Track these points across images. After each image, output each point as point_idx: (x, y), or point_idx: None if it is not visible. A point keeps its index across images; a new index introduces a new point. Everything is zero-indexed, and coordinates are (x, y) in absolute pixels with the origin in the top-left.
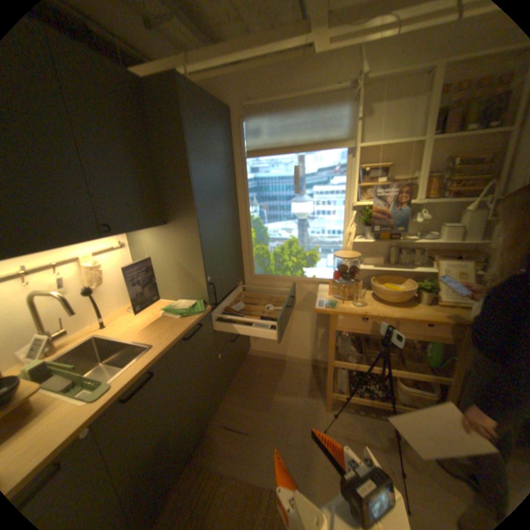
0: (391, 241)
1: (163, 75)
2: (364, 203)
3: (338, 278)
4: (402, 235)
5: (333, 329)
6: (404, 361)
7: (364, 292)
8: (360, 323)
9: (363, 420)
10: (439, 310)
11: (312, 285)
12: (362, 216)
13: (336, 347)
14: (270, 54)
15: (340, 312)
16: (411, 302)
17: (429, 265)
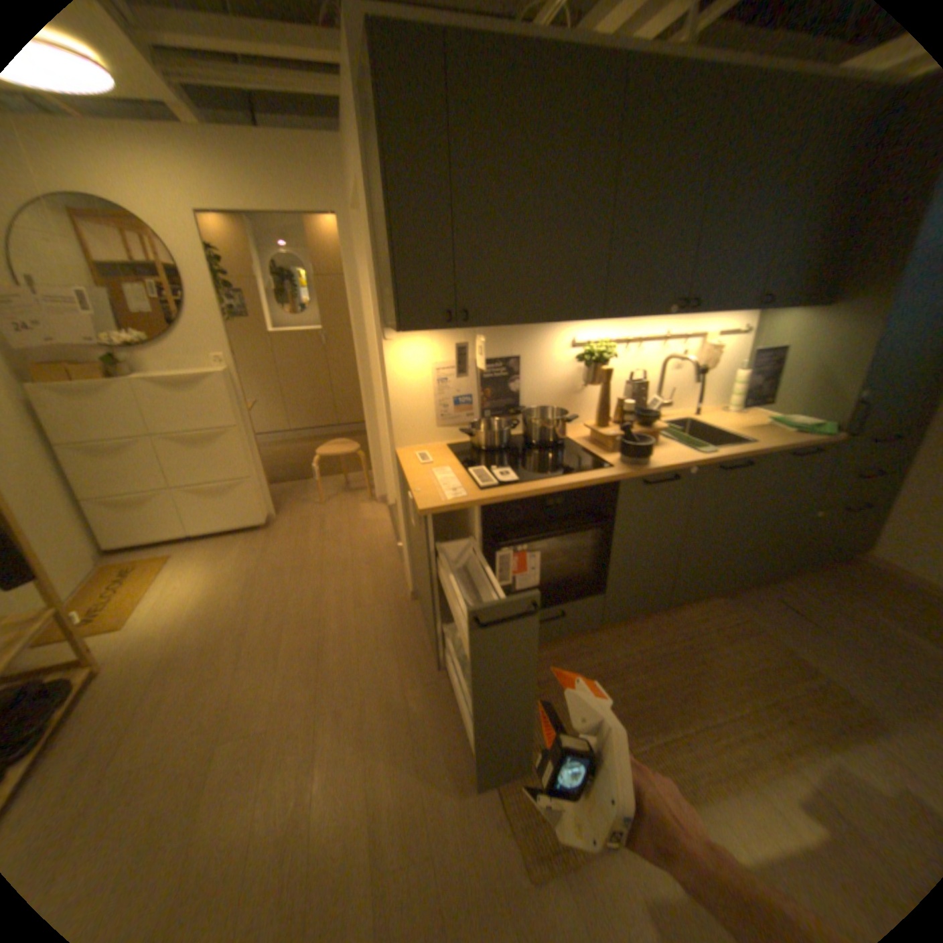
0: None
1: None
2: None
3: None
4: None
5: None
6: None
7: None
8: None
9: None
10: None
11: None
12: None
13: None
14: None
15: None
16: None
17: None
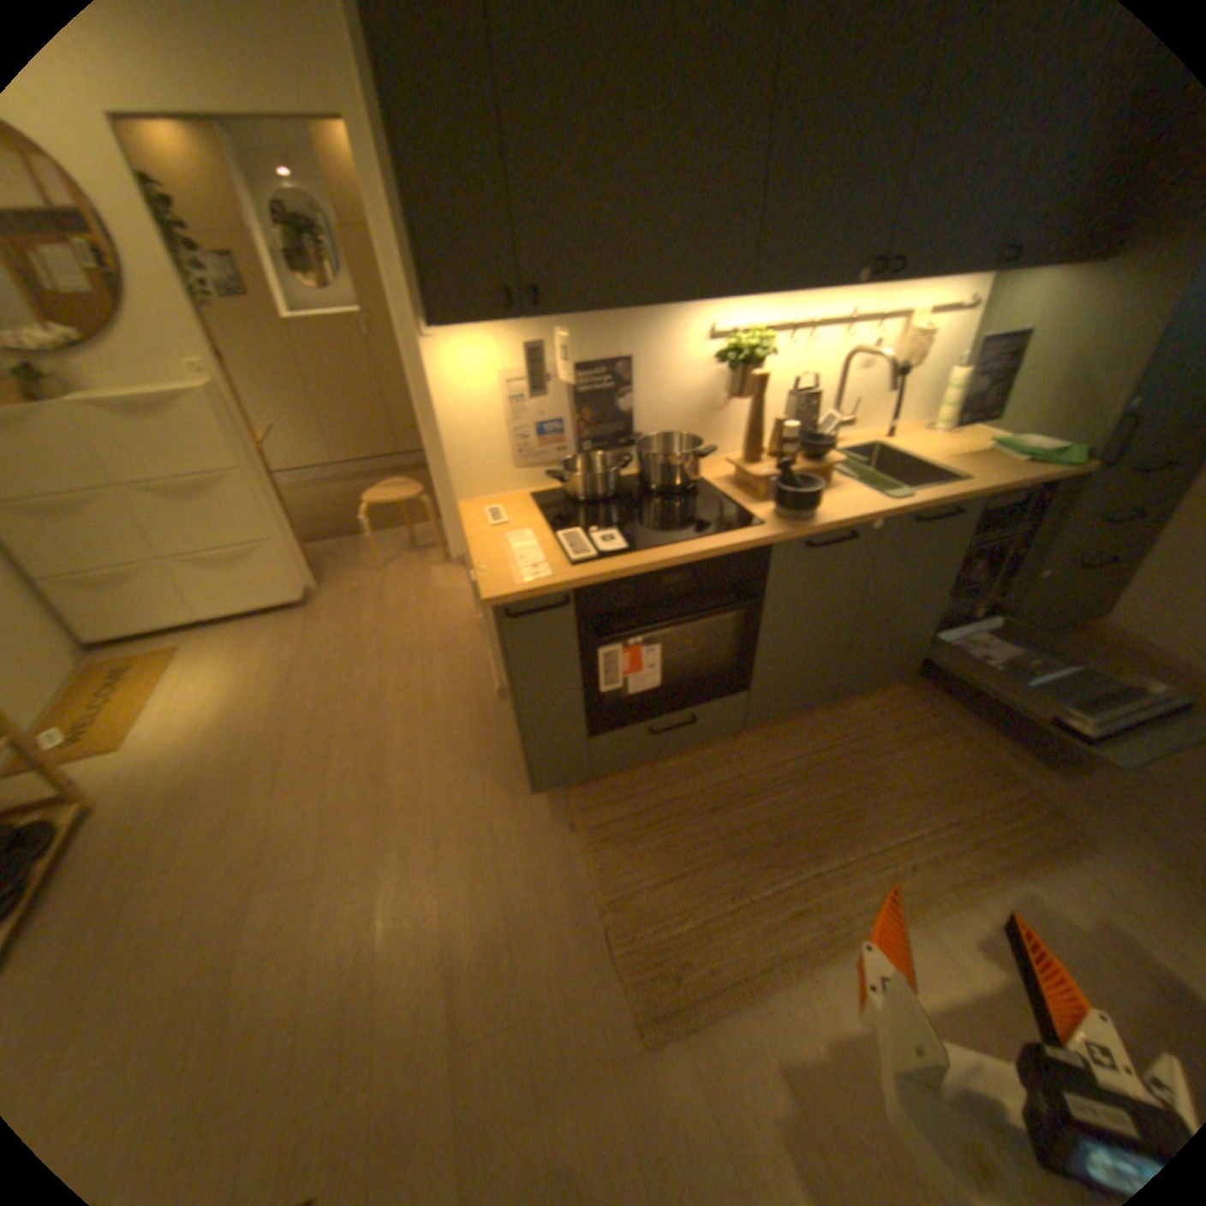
0: None
1: None
2: None
3: None
4: None
5: None
6: None
7: None
8: None
9: None
10: None
11: None
12: None
13: None
14: None
15: None
16: None
17: None
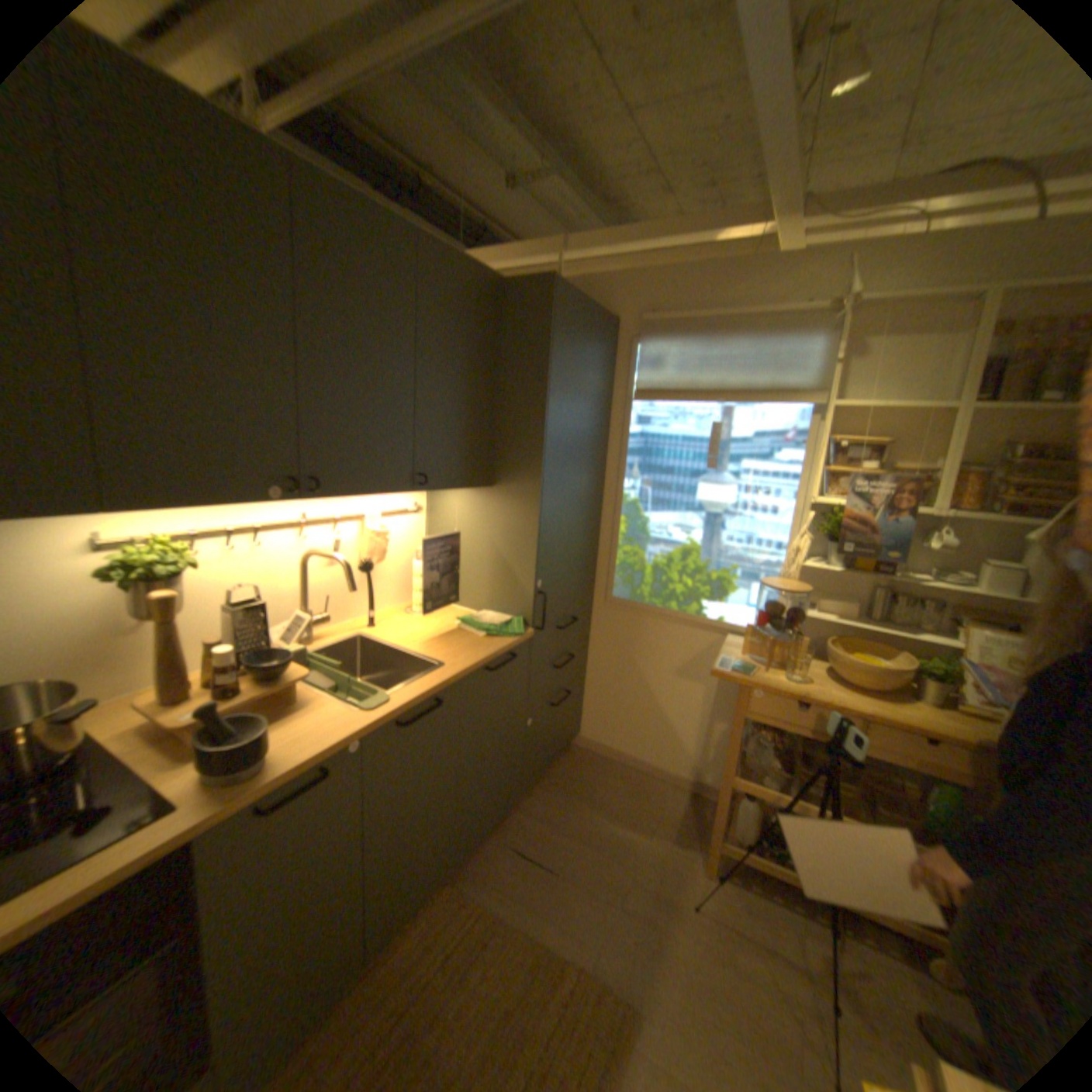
0: (881, 578)
1: (537, 278)
2: (835, 502)
3: (765, 625)
4: (904, 571)
5: (741, 715)
6: (878, 810)
7: (814, 664)
8: (795, 714)
9: (779, 914)
10: (959, 721)
11: (715, 636)
12: (828, 524)
13: (745, 757)
14: (702, 246)
15: (759, 685)
16: (904, 698)
17: (953, 636)
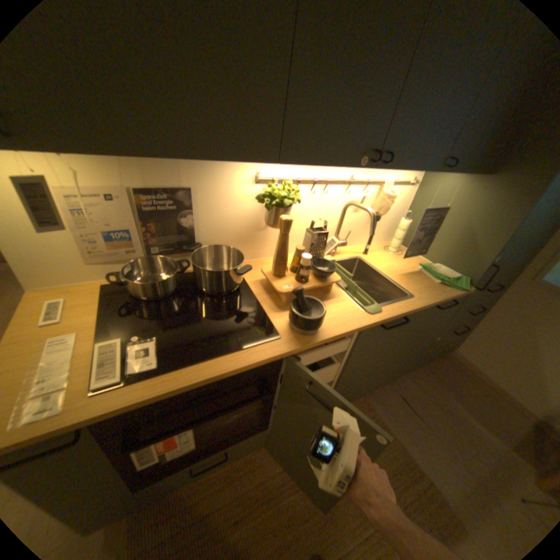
0: None
1: None
2: None
3: None
4: None
5: None
6: None
7: None
8: None
9: None
10: None
11: None
12: None
13: None
14: None
15: None
16: None
17: None
